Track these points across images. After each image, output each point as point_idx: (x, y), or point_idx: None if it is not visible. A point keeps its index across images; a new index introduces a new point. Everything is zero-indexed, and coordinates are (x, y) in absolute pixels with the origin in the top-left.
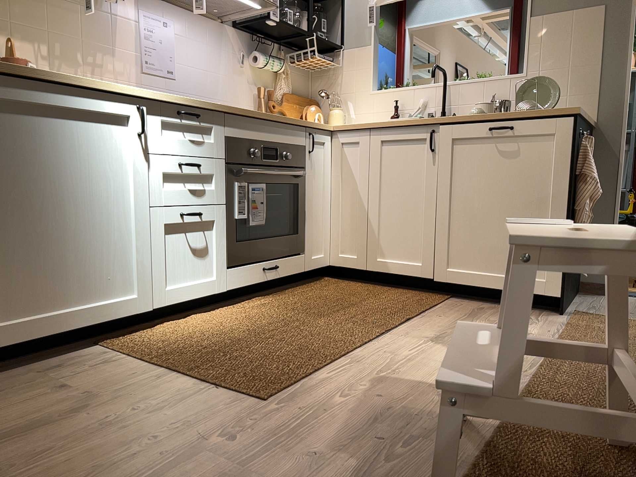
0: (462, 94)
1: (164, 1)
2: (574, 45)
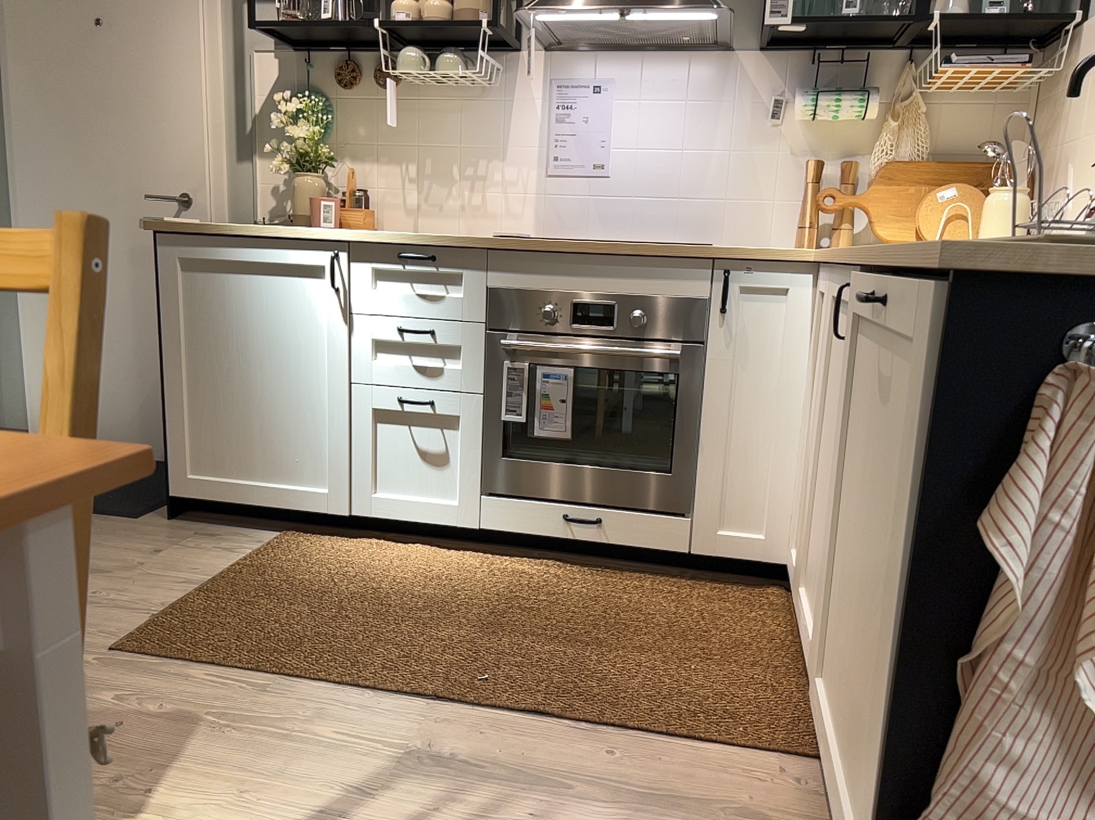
0: None
1: (593, 47)
2: None
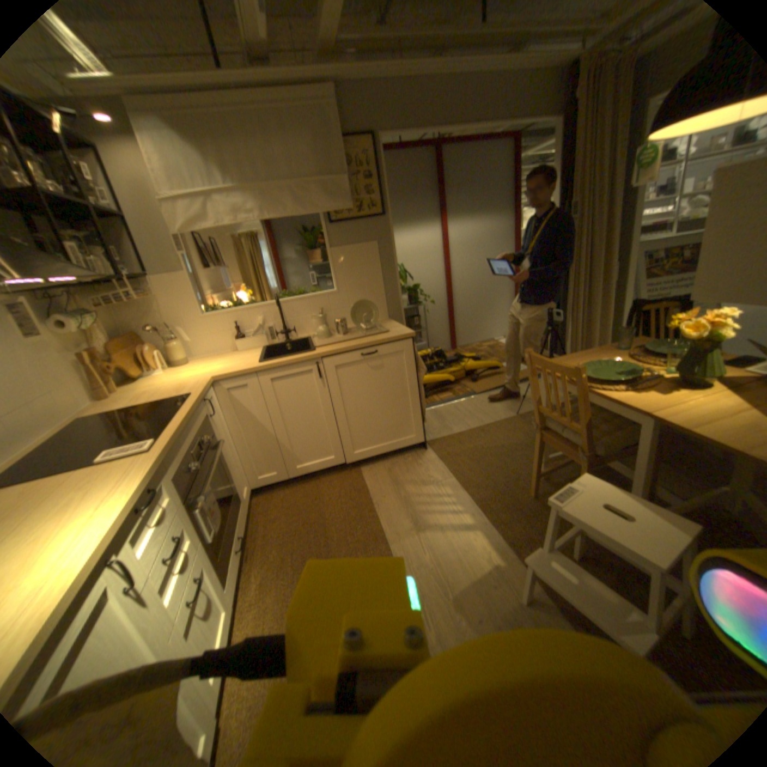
0: (294, 306)
1: None
2: (366, 265)
